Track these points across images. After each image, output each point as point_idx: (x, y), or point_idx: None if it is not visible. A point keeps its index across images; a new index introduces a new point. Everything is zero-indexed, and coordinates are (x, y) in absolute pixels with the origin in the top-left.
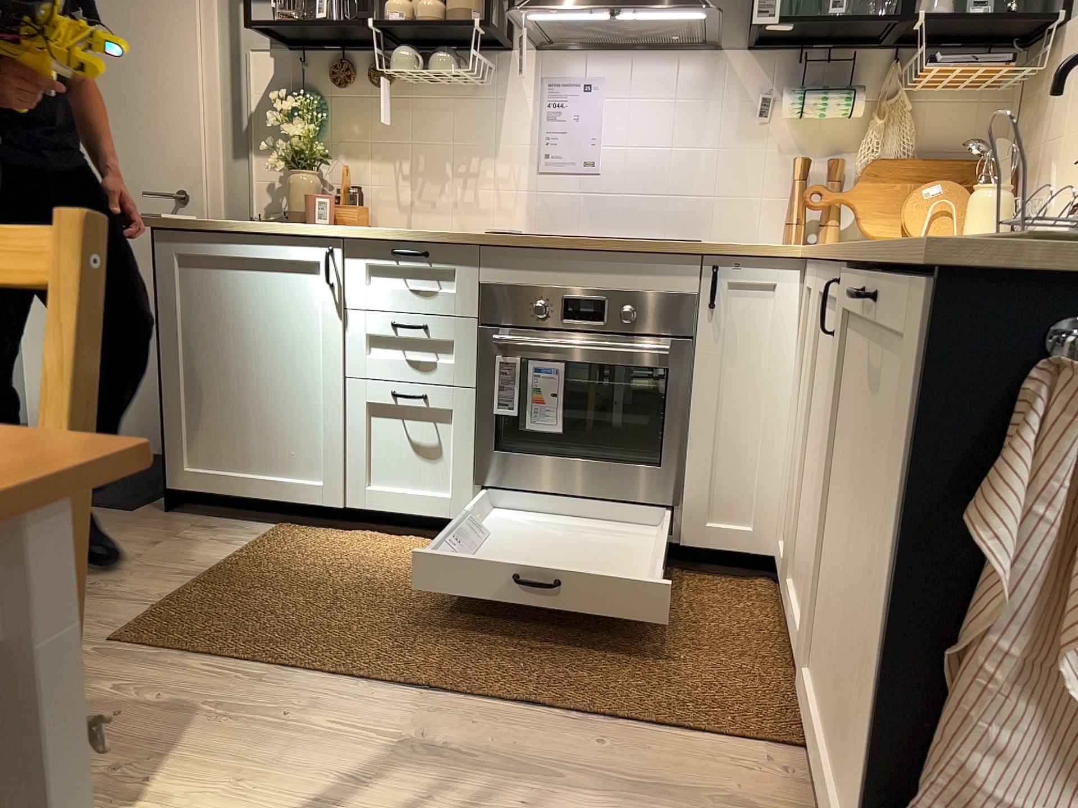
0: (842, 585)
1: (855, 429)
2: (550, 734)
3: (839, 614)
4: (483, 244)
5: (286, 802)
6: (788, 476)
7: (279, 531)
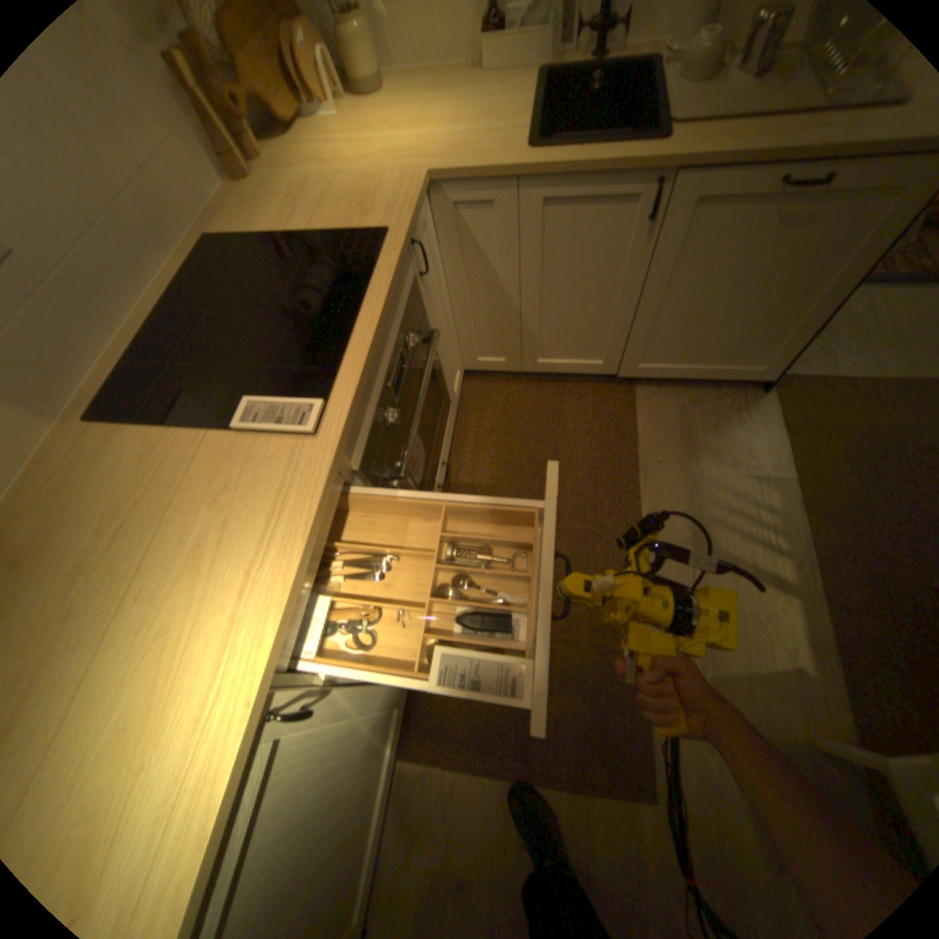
0: (689, 321)
1: (703, 256)
2: (658, 487)
3: (684, 332)
4: (338, 442)
5: (754, 599)
6: (465, 330)
7: (407, 754)
